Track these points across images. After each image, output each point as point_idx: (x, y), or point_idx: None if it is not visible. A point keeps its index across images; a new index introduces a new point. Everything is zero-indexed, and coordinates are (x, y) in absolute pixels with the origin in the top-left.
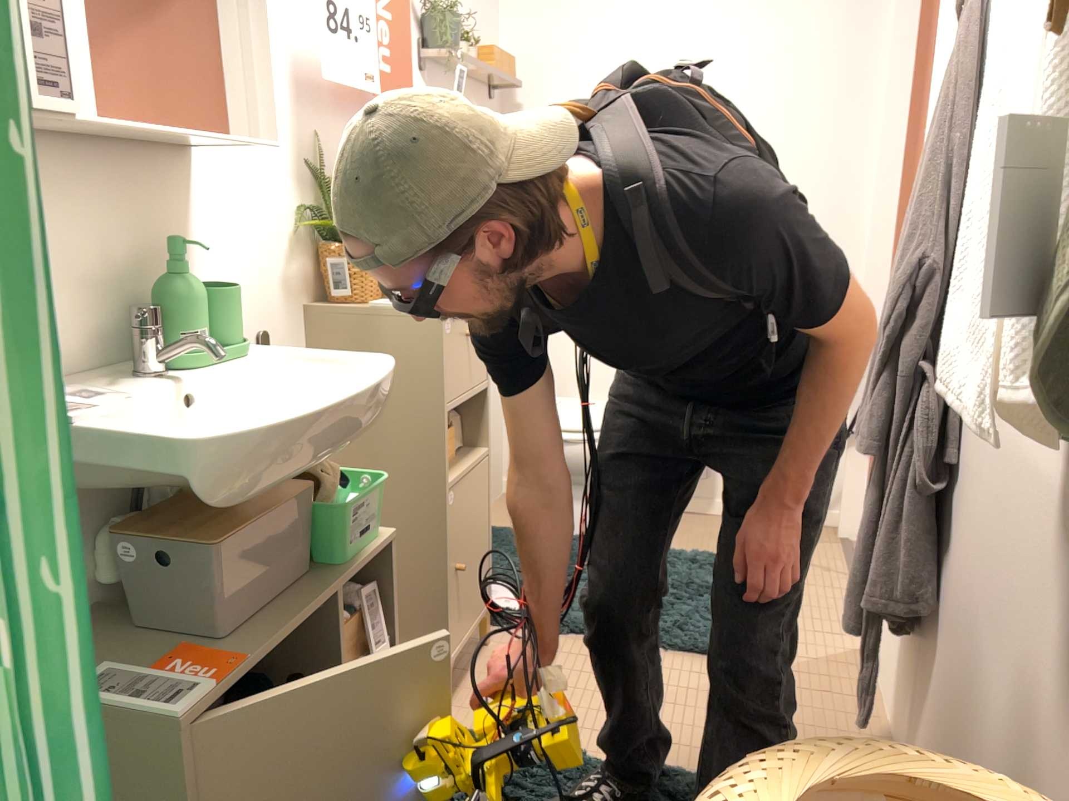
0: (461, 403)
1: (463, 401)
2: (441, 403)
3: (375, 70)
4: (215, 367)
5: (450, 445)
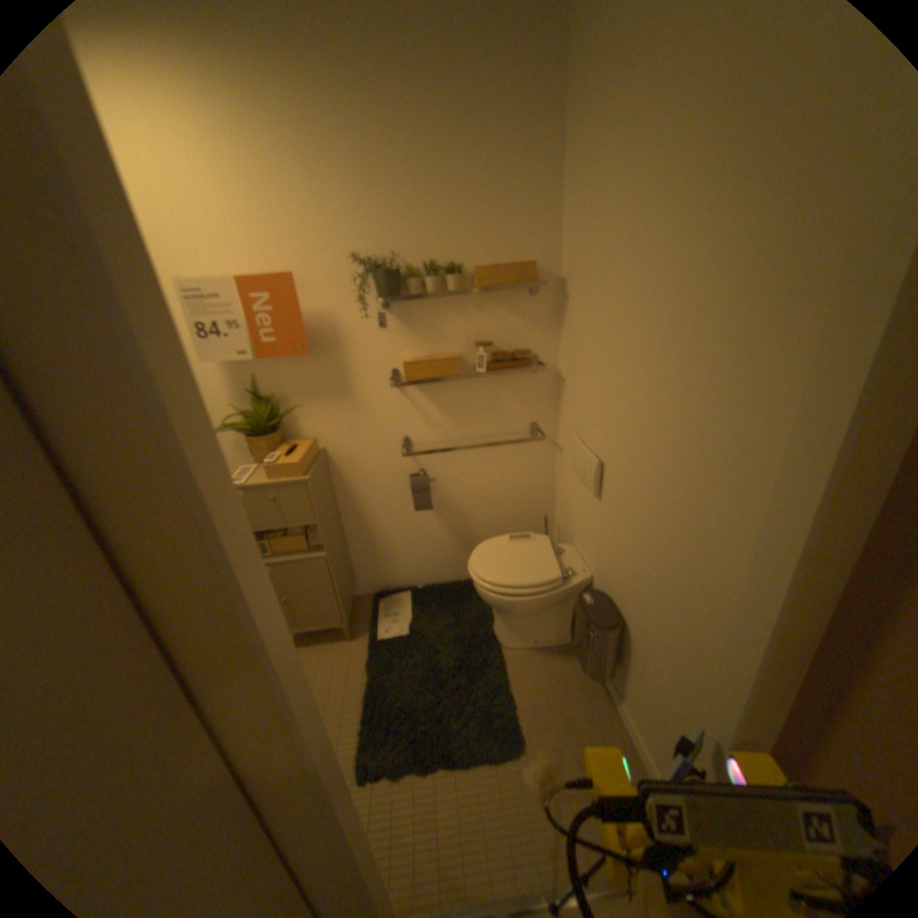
0: (273, 530)
1: (271, 530)
2: None
3: (249, 344)
4: None
5: (296, 543)
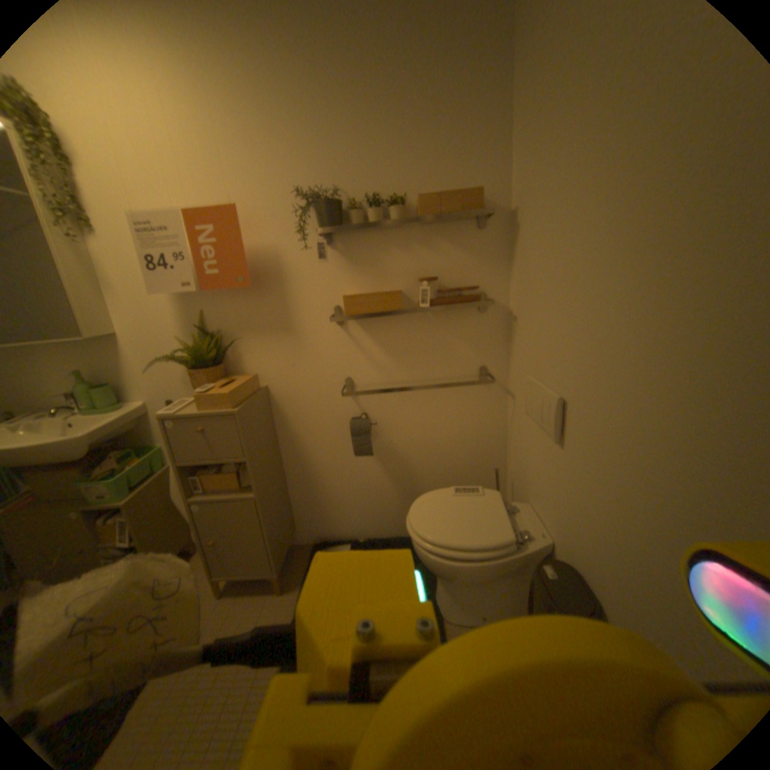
0: (204, 463)
1: (202, 463)
2: (173, 460)
3: (195, 274)
4: (87, 415)
5: (230, 481)
